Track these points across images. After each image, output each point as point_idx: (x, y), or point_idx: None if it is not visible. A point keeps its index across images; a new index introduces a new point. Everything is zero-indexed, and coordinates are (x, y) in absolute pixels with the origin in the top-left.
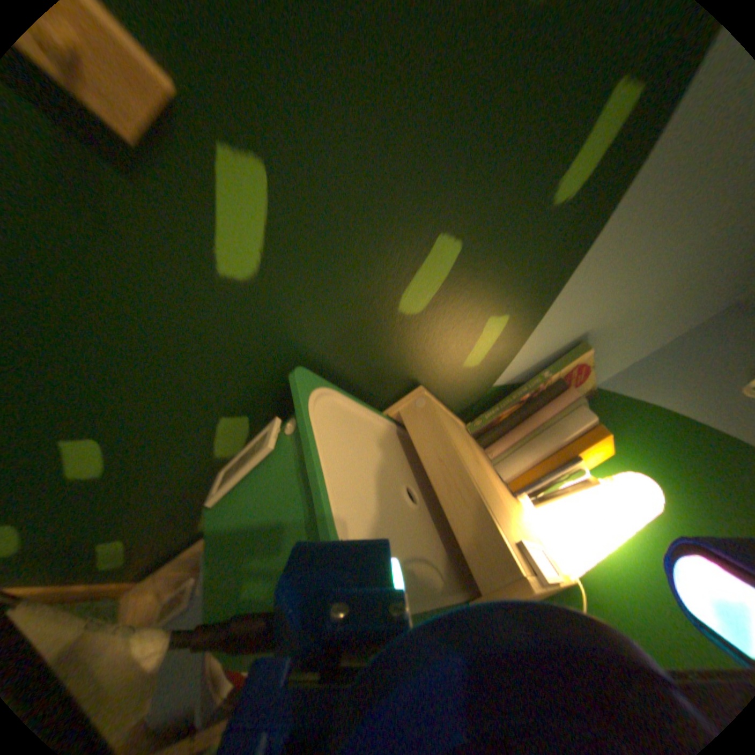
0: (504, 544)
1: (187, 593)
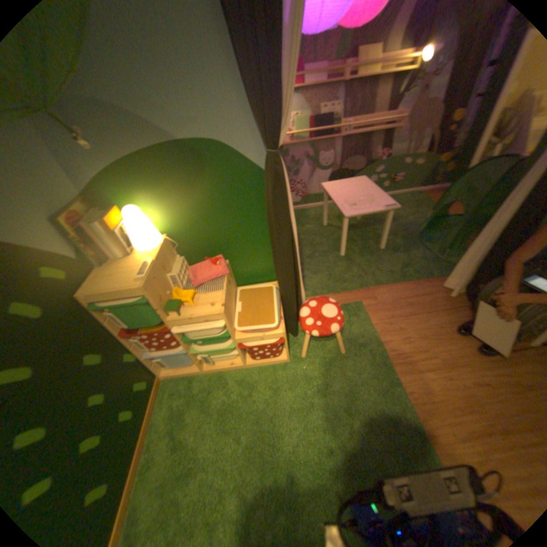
0: (133, 288)
1: (157, 360)
